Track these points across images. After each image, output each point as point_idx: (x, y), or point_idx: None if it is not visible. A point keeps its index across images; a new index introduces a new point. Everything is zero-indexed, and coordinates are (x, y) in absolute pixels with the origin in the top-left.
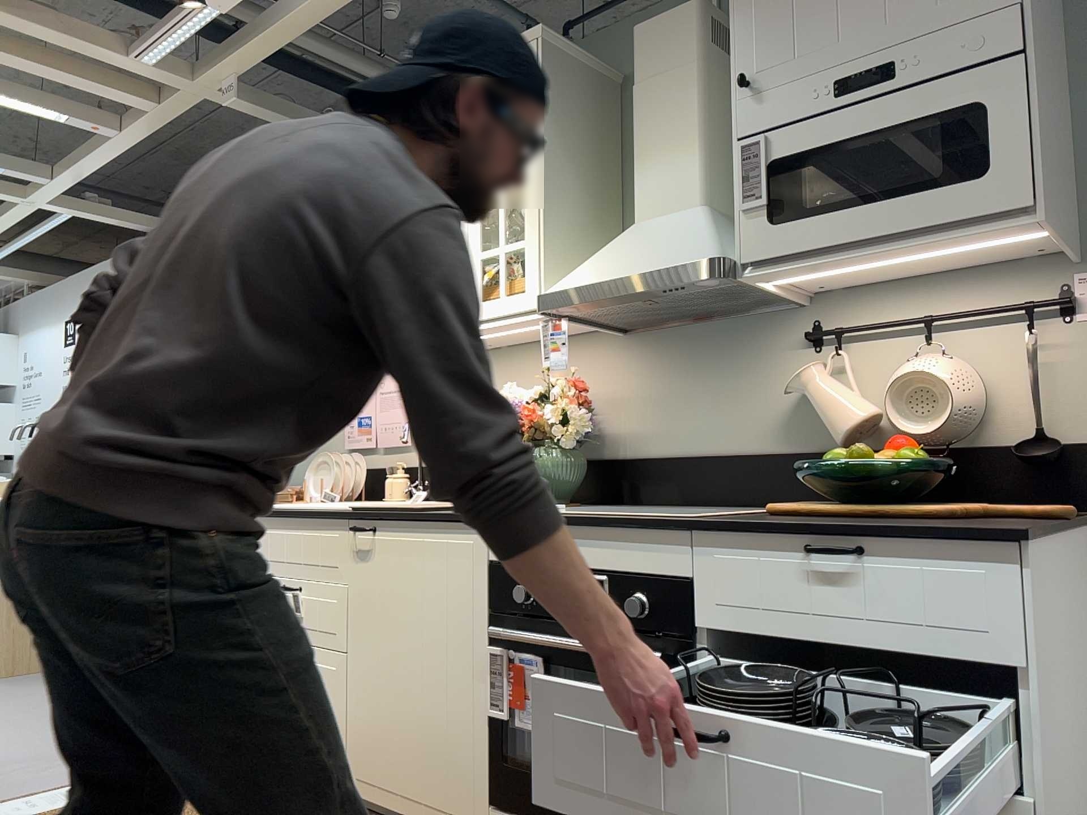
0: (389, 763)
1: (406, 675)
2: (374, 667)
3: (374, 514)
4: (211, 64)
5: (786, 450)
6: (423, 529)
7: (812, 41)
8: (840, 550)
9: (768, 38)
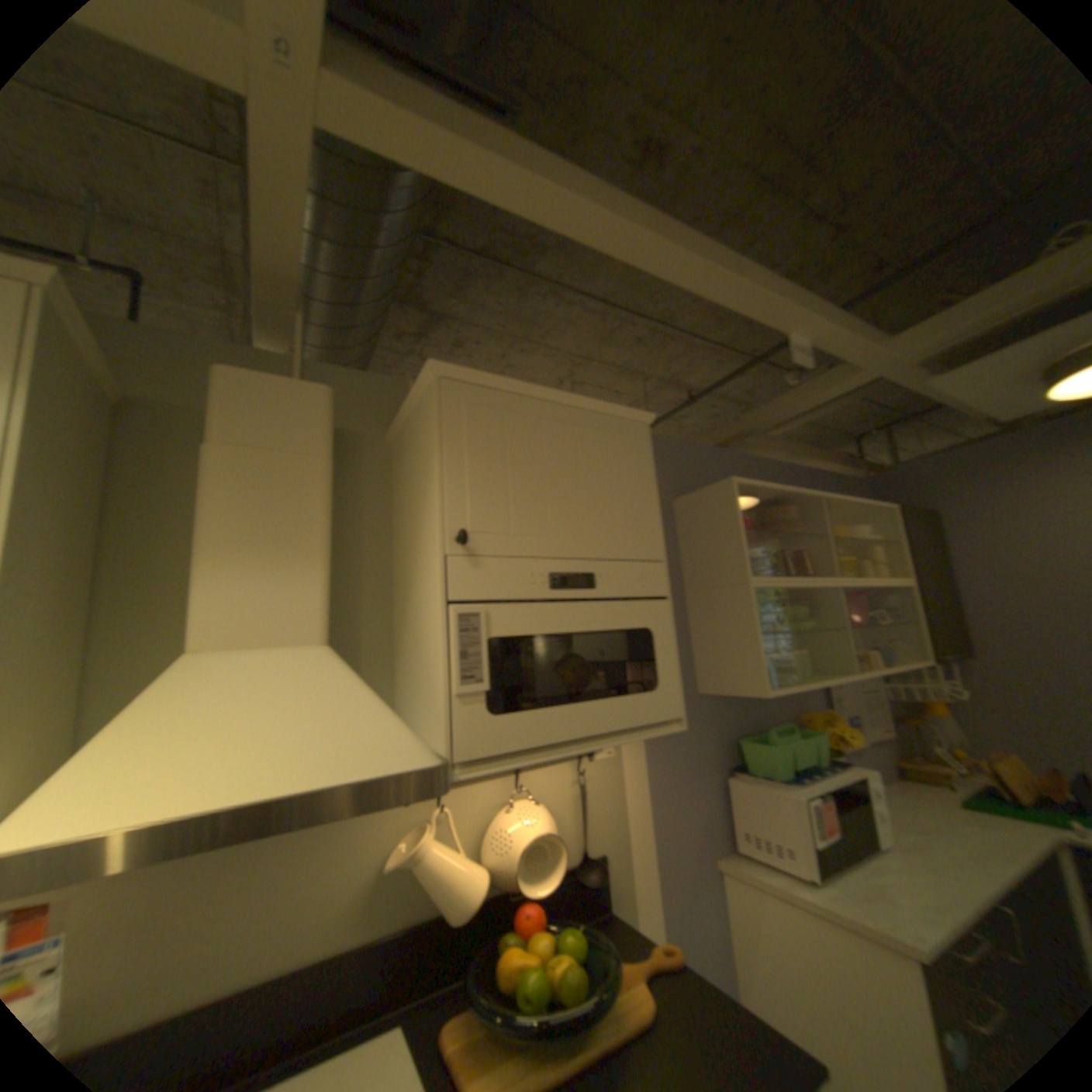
0: None
1: None
2: None
3: None
4: None
5: (368, 940)
6: None
7: (533, 523)
8: None
9: (488, 498)
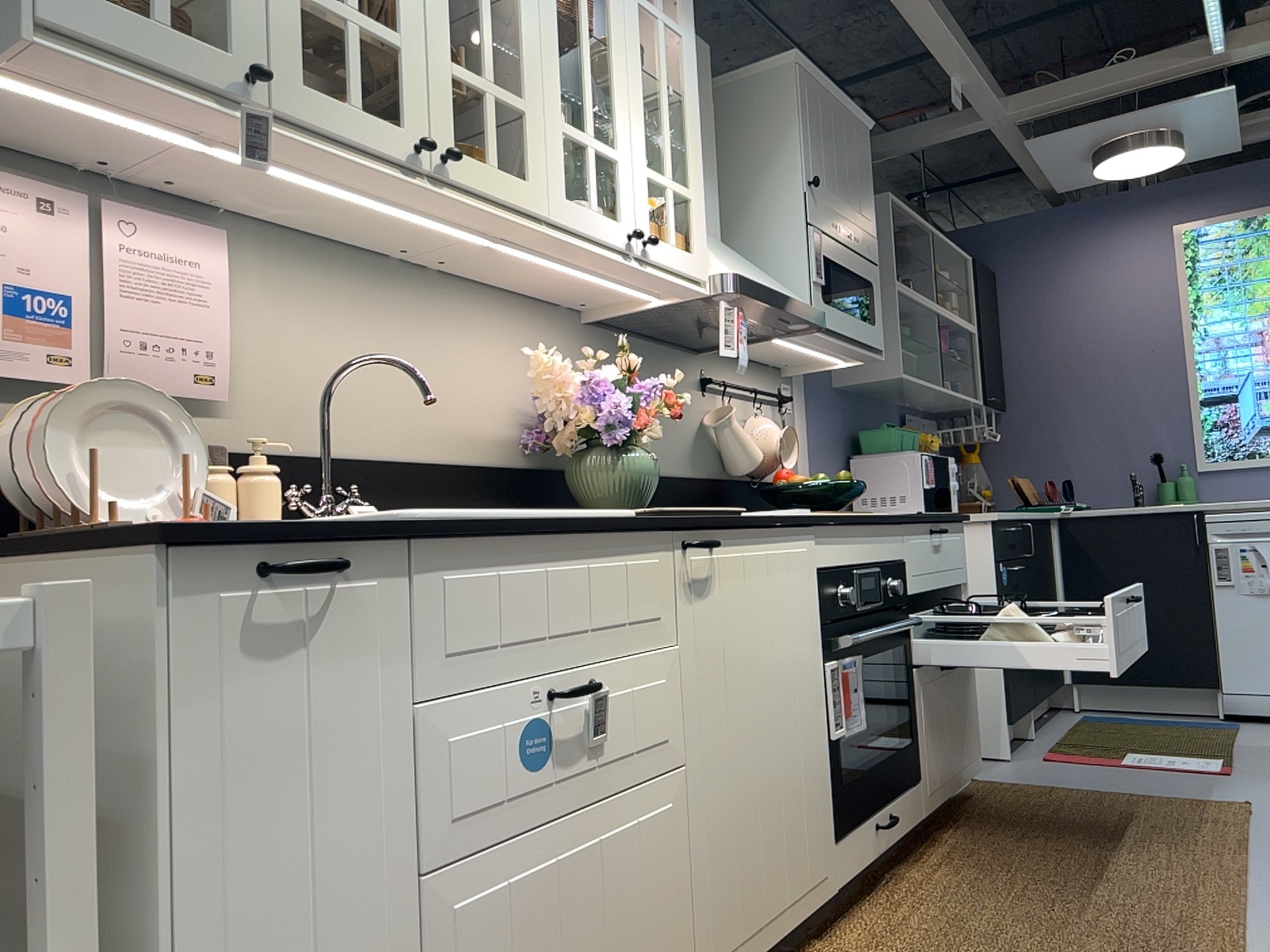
0: (753, 889)
1: (763, 744)
2: (727, 760)
3: (716, 520)
4: None
5: (697, 475)
6: (767, 538)
7: (832, 187)
8: (947, 530)
9: (818, 161)
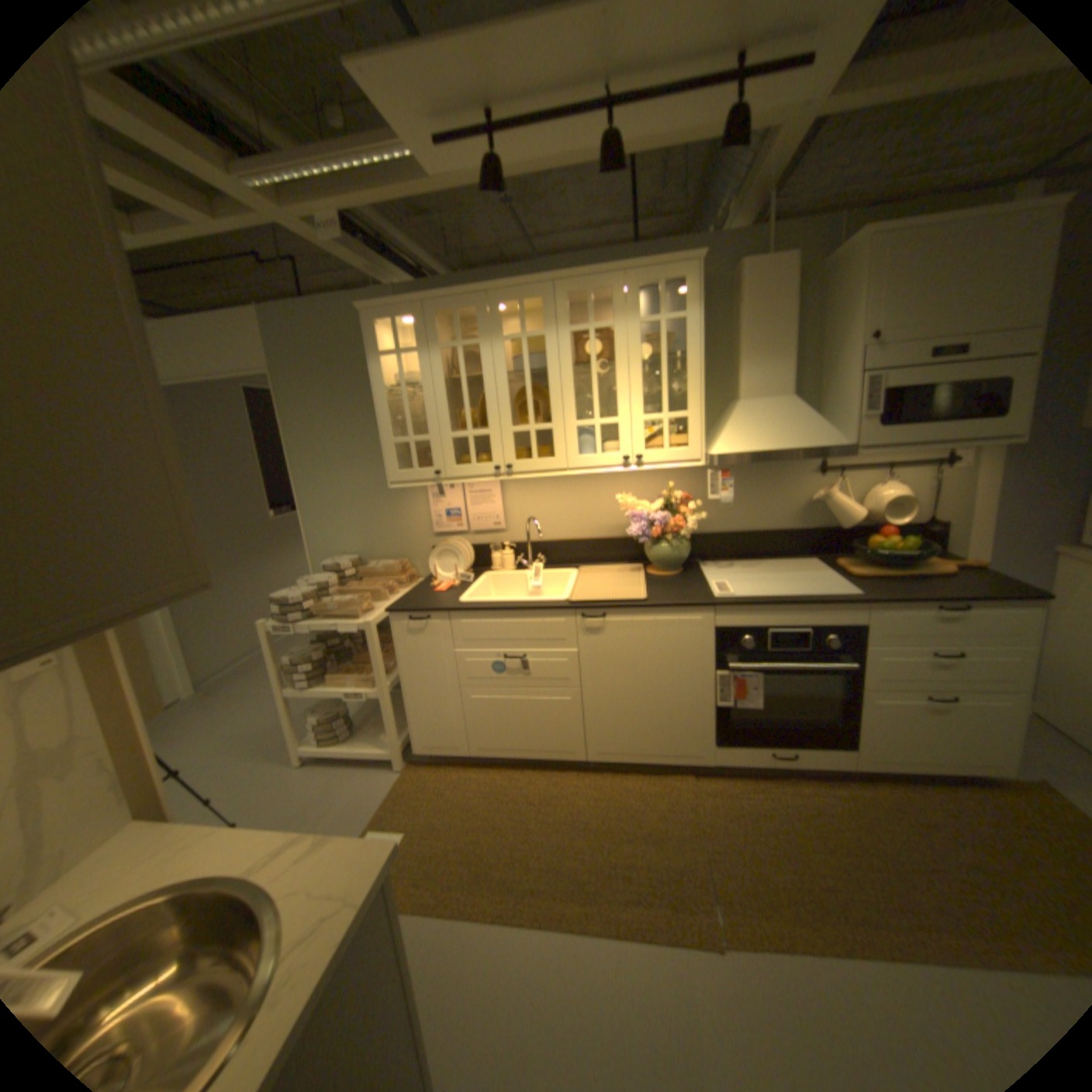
0: (630, 742)
1: (643, 695)
2: (612, 694)
3: (607, 606)
4: (309, 192)
5: (802, 528)
6: (656, 613)
7: (925, 319)
8: (965, 610)
9: (895, 308)
